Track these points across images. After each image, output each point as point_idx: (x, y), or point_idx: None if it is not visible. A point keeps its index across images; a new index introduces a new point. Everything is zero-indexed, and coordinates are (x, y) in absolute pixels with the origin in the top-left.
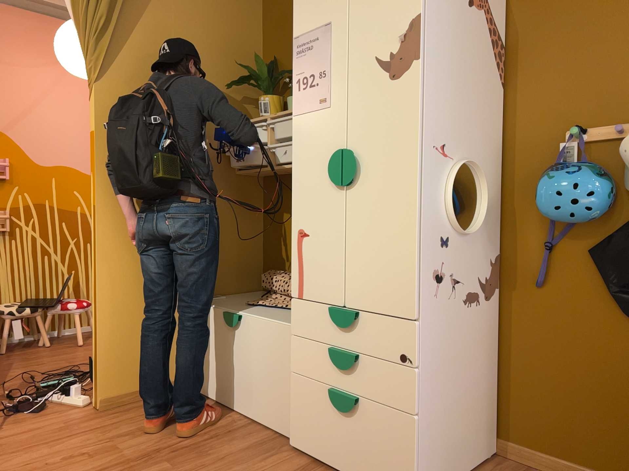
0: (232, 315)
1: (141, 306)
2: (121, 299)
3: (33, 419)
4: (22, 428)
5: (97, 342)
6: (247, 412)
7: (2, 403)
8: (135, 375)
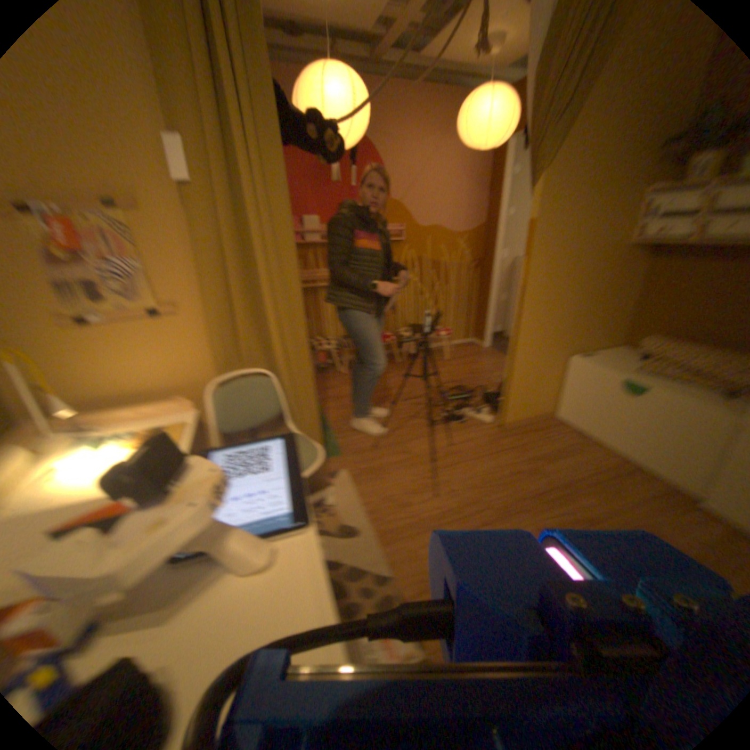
0: (638, 384)
1: (541, 361)
2: (530, 356)
3: (466, 428)
4: (465, 436)
5: (510, 386)
6: (636, 458)
7: (436, 409)
8: (528, 407)
